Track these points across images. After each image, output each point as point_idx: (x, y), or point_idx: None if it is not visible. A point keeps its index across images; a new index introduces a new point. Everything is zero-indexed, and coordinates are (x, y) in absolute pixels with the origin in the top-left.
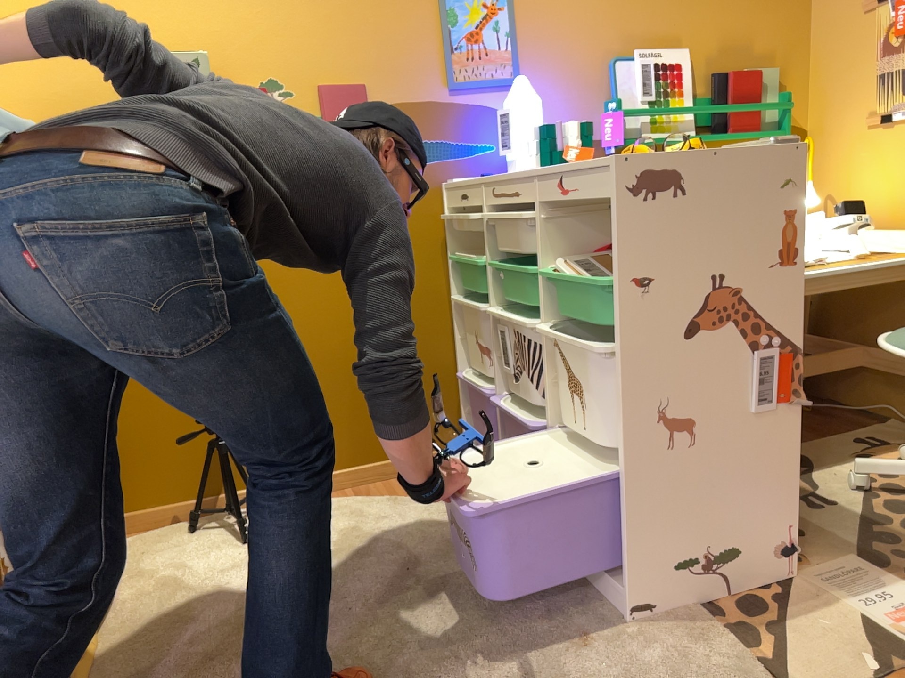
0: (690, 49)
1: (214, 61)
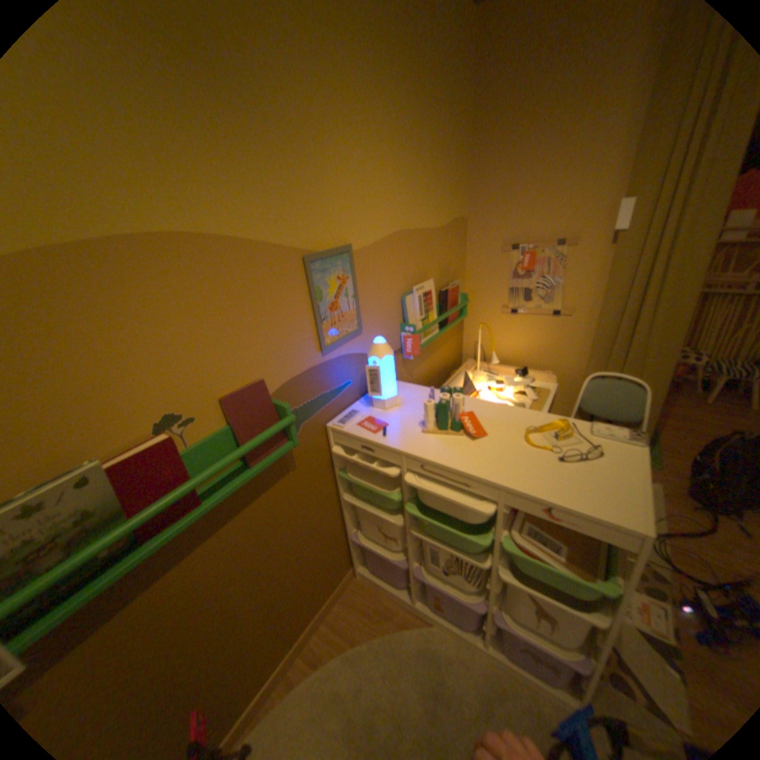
0: (431, 277)
1: (78, 429)
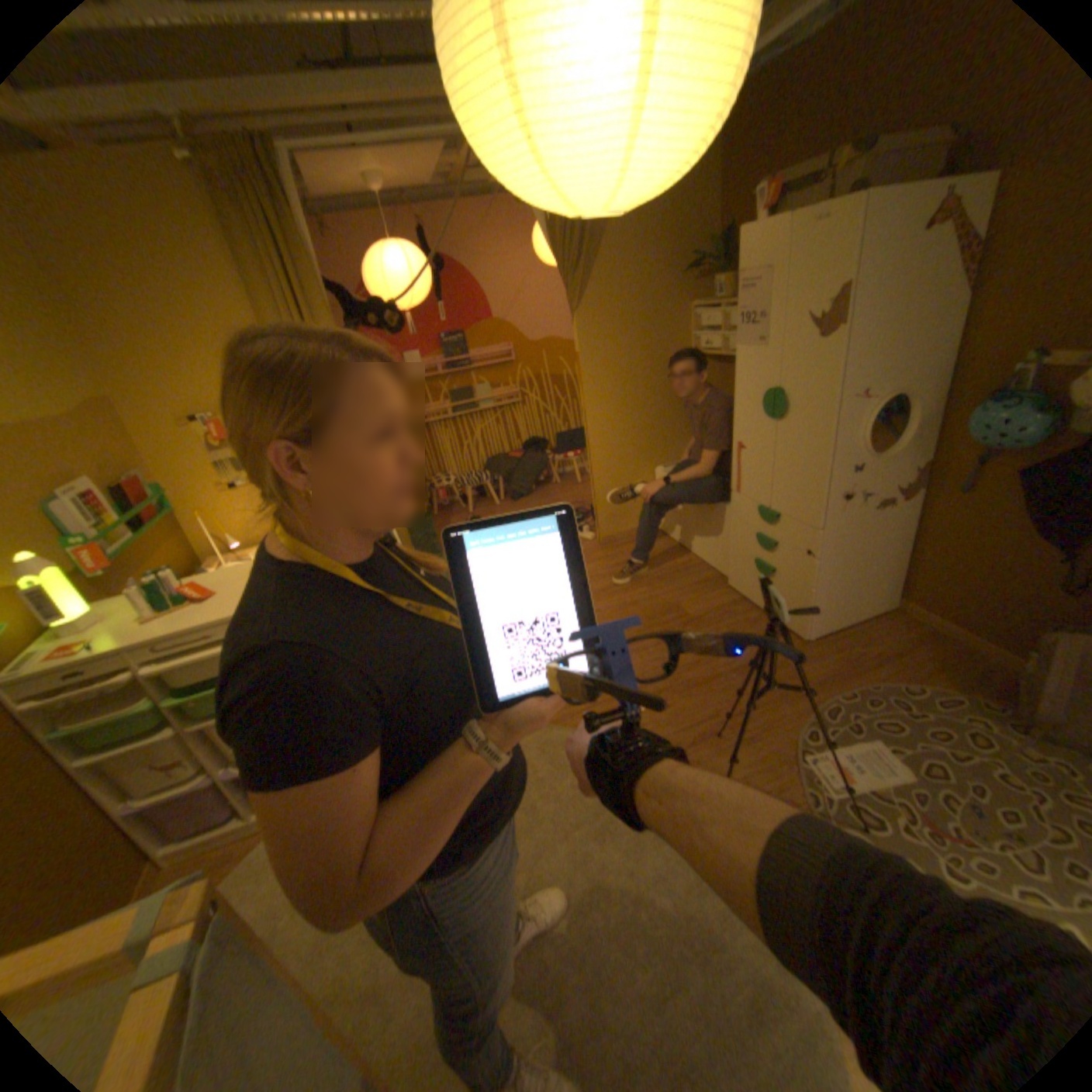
0: (82, 475)
1: None
